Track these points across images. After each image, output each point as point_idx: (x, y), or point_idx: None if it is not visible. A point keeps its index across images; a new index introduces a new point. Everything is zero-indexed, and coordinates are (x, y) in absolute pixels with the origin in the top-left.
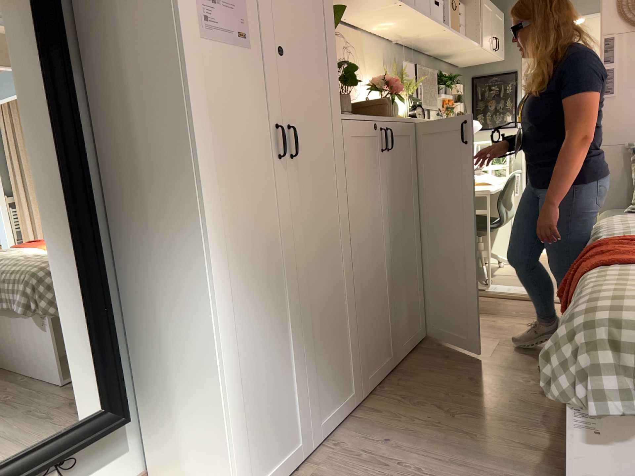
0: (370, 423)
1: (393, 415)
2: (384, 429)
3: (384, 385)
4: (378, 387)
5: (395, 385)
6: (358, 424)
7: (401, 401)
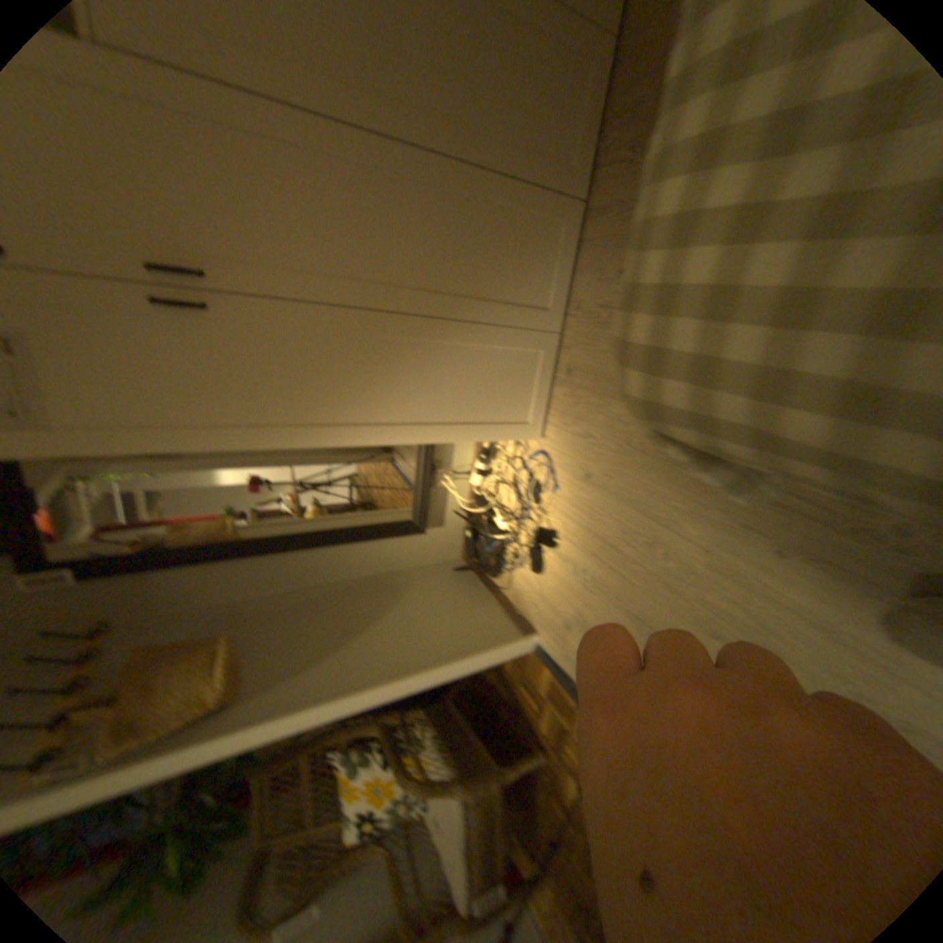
0: (604, 233)
1: (626, 194)
2: (619, 236)
3: (608, 119)
4: (601, 132)
5: (623, 102)
6: (592, 243)
7: (633, 148)
